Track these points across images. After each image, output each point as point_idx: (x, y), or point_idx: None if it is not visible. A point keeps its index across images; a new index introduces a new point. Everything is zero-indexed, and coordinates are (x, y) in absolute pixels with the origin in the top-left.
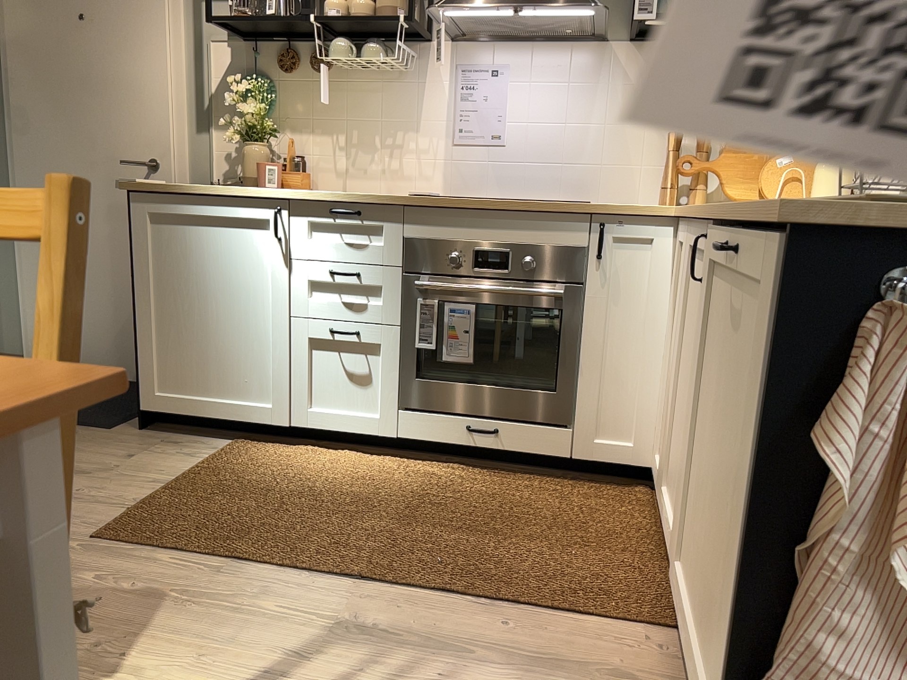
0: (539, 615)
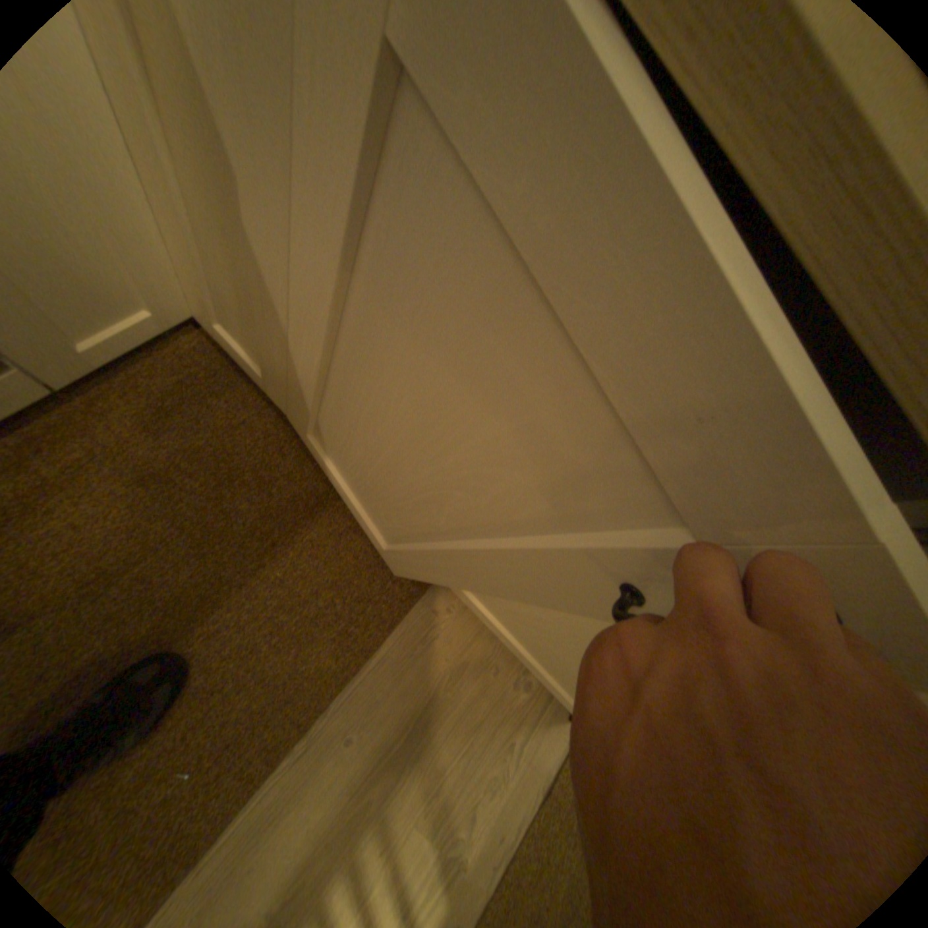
0: (351, 697)
